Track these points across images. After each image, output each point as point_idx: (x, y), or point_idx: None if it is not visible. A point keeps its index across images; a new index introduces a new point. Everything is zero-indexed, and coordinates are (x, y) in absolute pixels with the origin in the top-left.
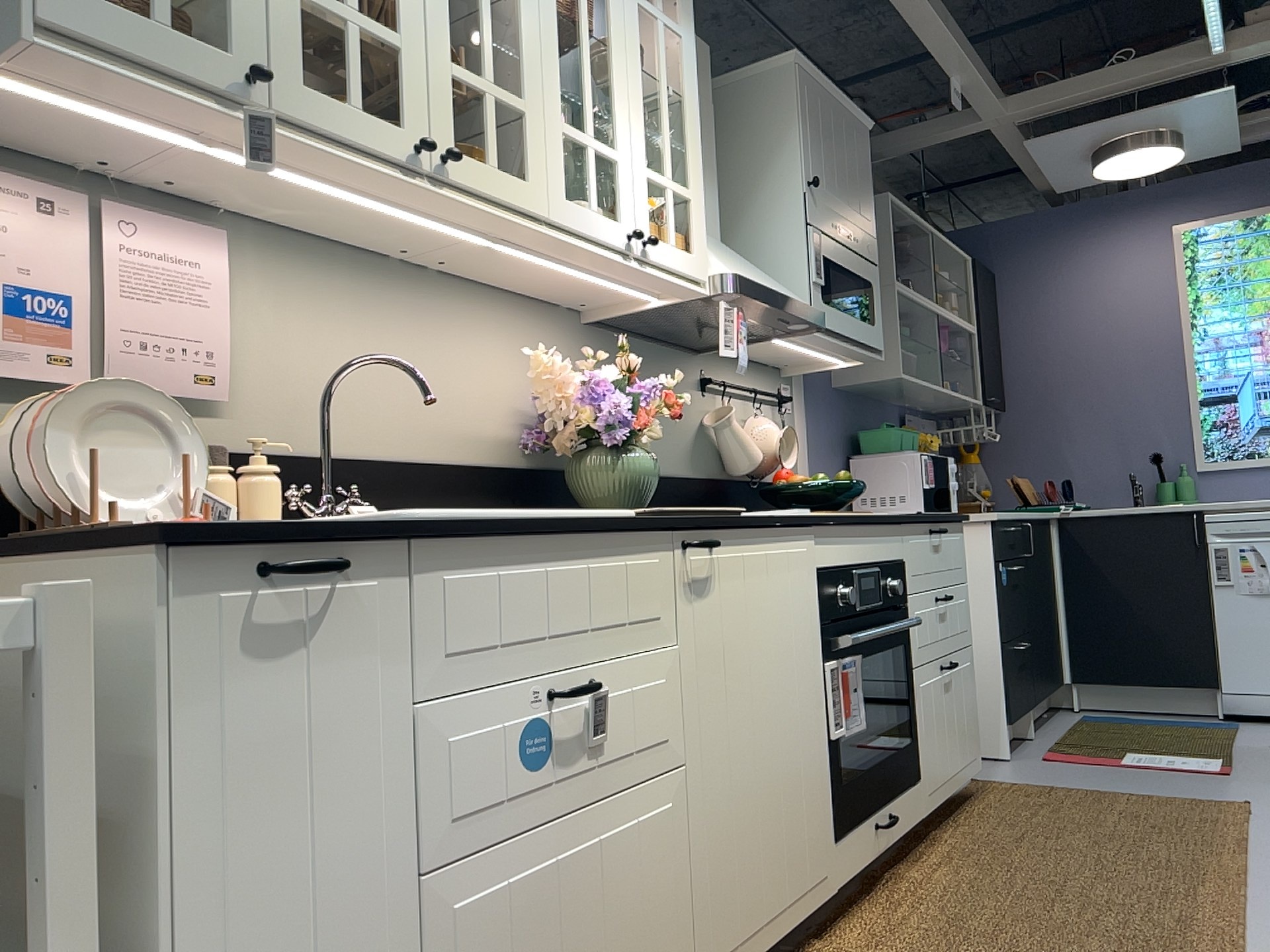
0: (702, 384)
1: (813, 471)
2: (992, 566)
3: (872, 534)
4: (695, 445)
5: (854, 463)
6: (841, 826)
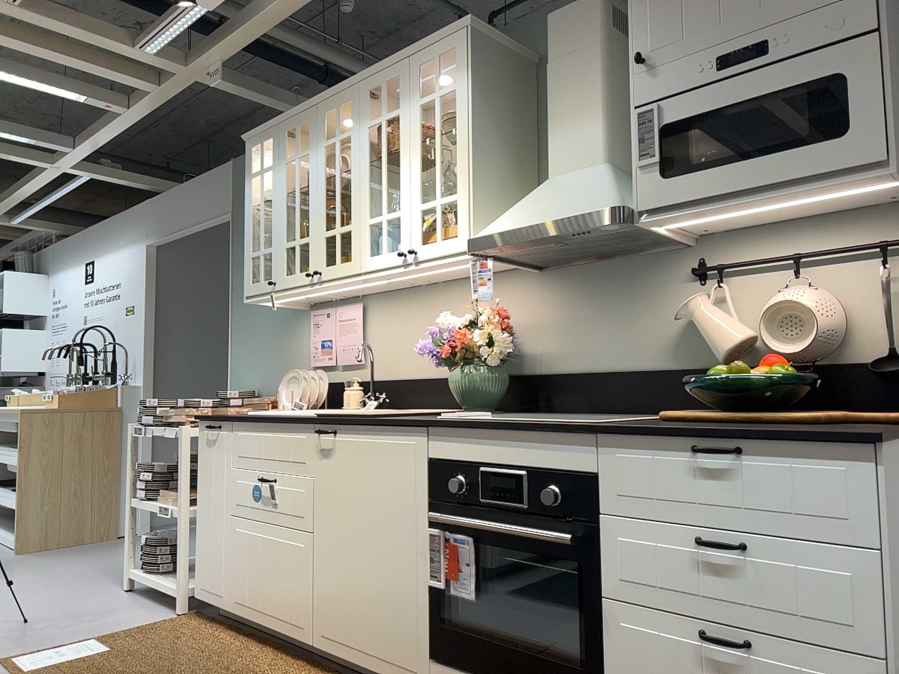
0: (692, 275)
1: None
2: None
3: (518, 439)
4: (675, 337)
5: None
6: (438, 653)
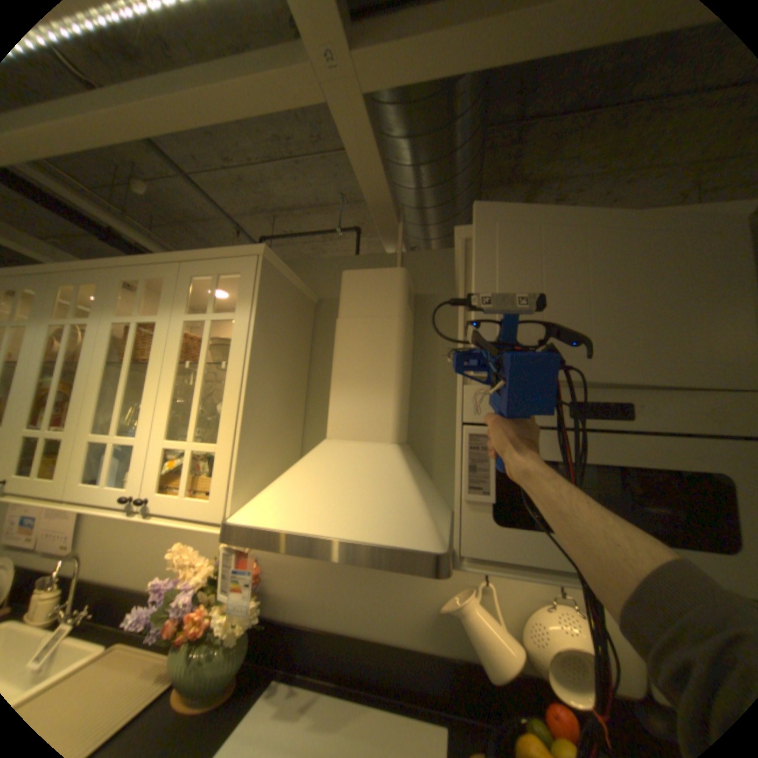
0: None
1: None
2: None
3: None
4: (432, 618)
5: None
6: None
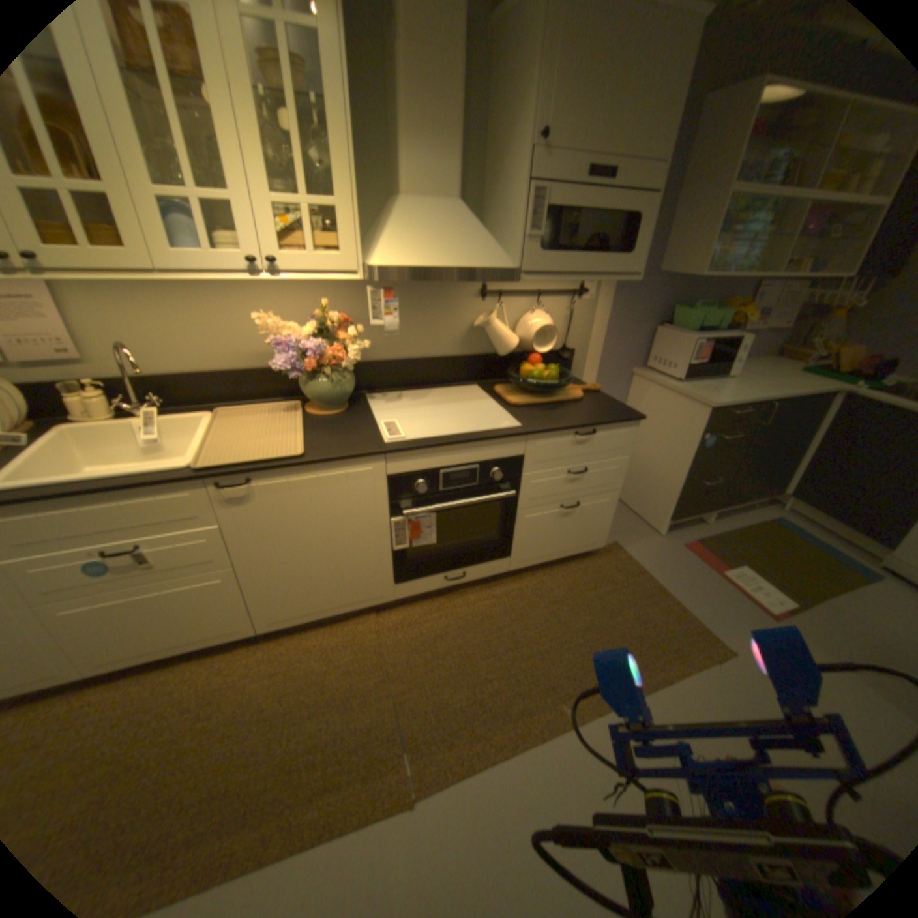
0: (478, 294)
1: (604, 338)
2: (699, 434)
3: (472, 448)
4: (464, 336)
5: (658, 329)
6: (401, 580)
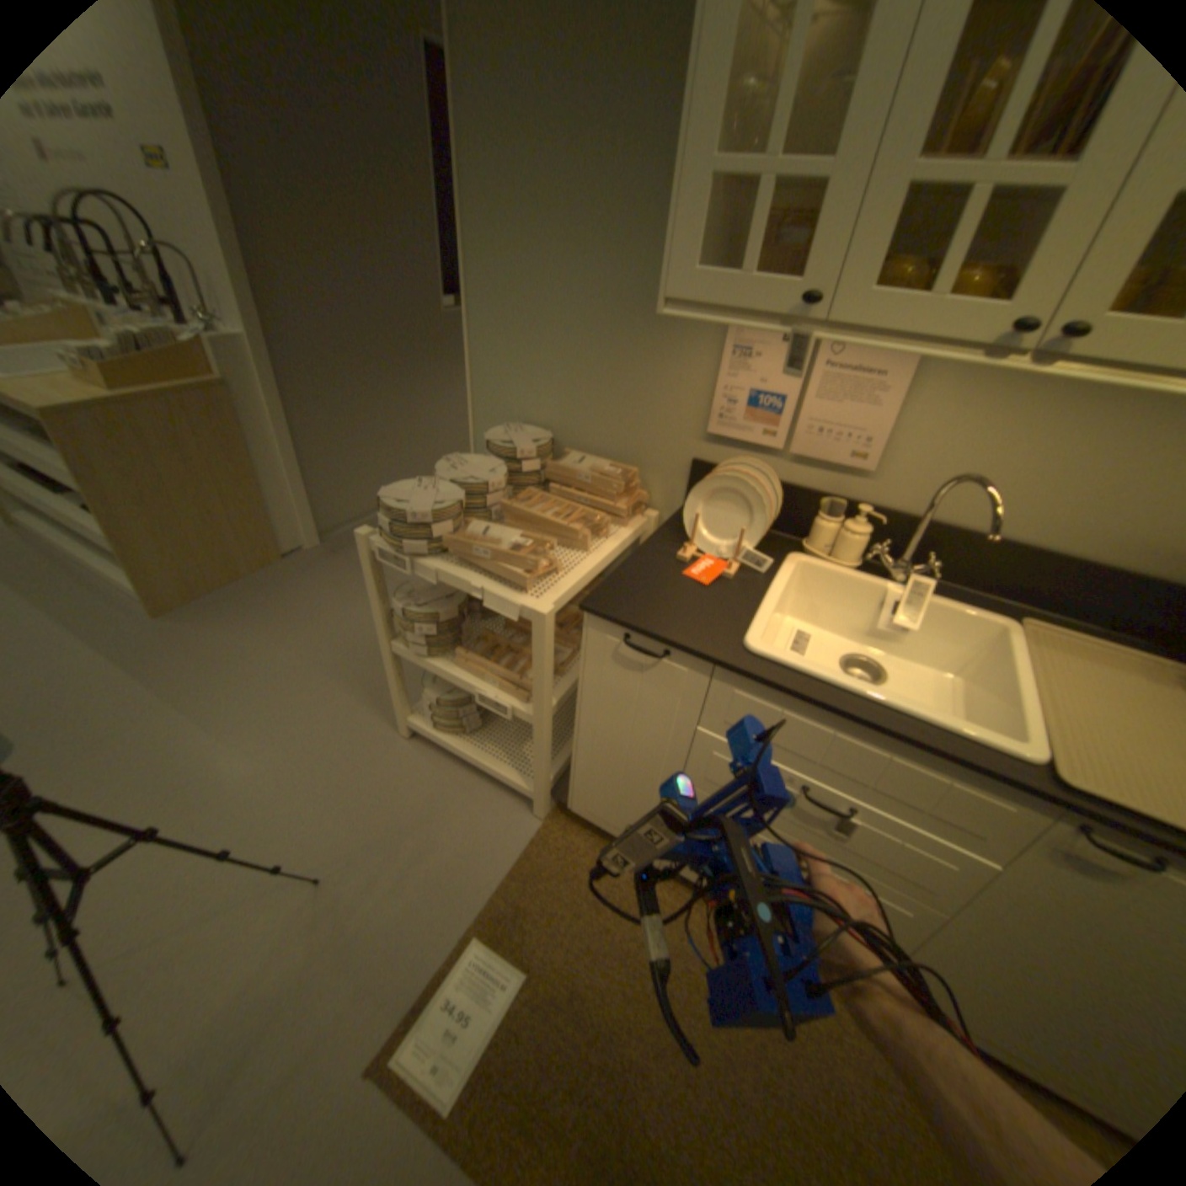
0: None
1: None
2: None
3: None
4: None
5: None
6: None
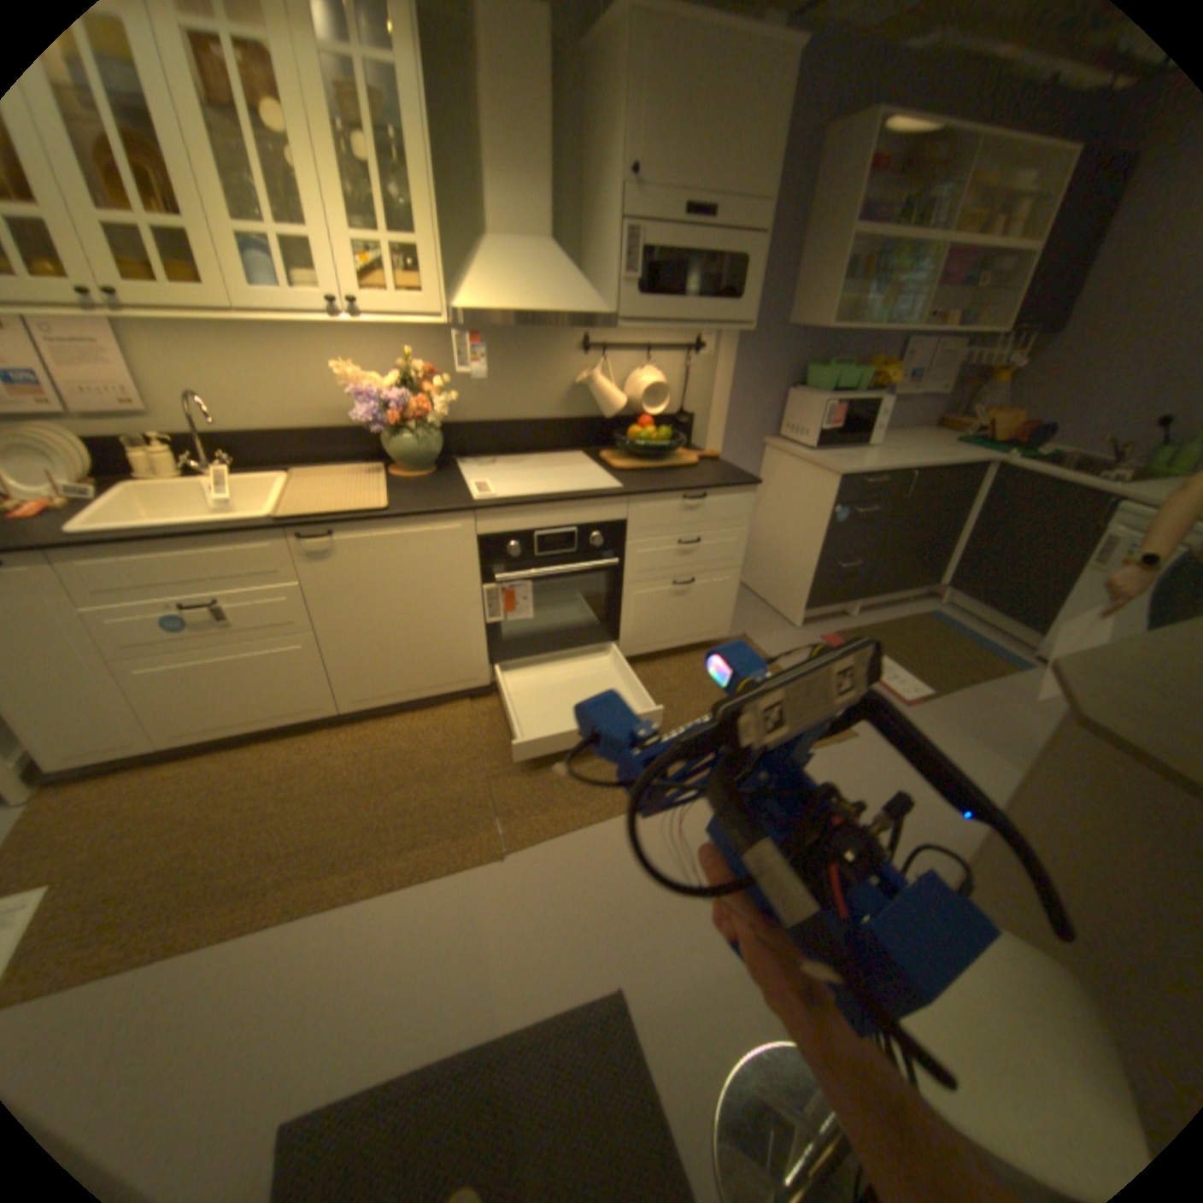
0: (580, 349)
1: (728, 403)
2: (830, 508)
3: (569, 510)
4: (565, 397)
5: (791, 393)
6: (497, 661)
